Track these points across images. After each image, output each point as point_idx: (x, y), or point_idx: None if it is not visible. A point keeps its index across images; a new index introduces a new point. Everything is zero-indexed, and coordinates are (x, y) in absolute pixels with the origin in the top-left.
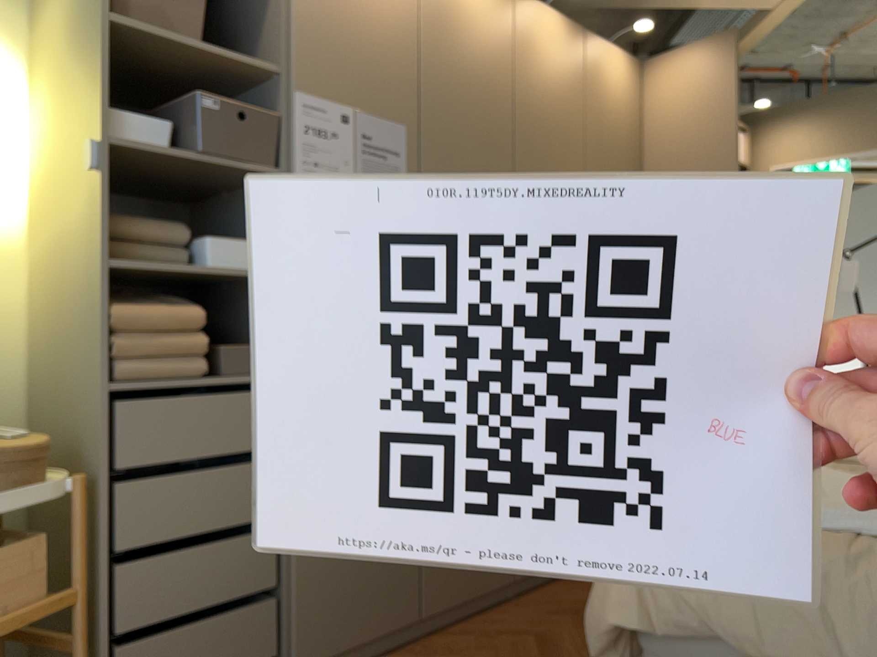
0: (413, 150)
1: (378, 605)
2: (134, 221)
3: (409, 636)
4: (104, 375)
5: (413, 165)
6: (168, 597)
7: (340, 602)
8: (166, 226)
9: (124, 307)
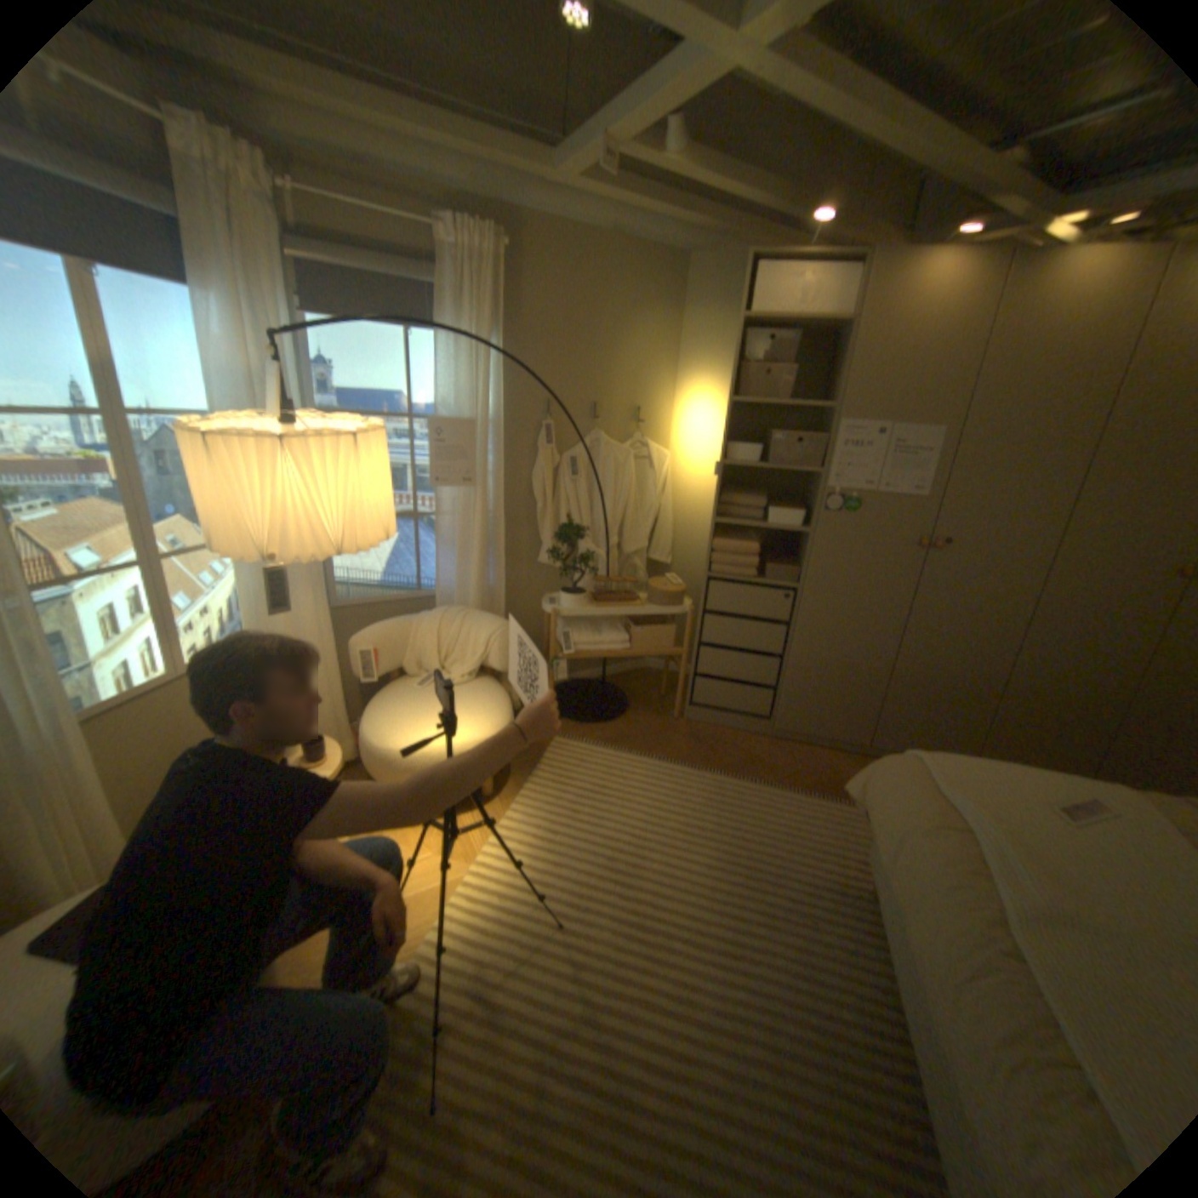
0: (948, 445)
1: (838, 723)
2: (738, 496)
3: (861, 751)
4: (707, 569)
5: (945, 457)
6: (721, 667)
7: (811, 710)
8: (754, 498)
9: (721, 540)
